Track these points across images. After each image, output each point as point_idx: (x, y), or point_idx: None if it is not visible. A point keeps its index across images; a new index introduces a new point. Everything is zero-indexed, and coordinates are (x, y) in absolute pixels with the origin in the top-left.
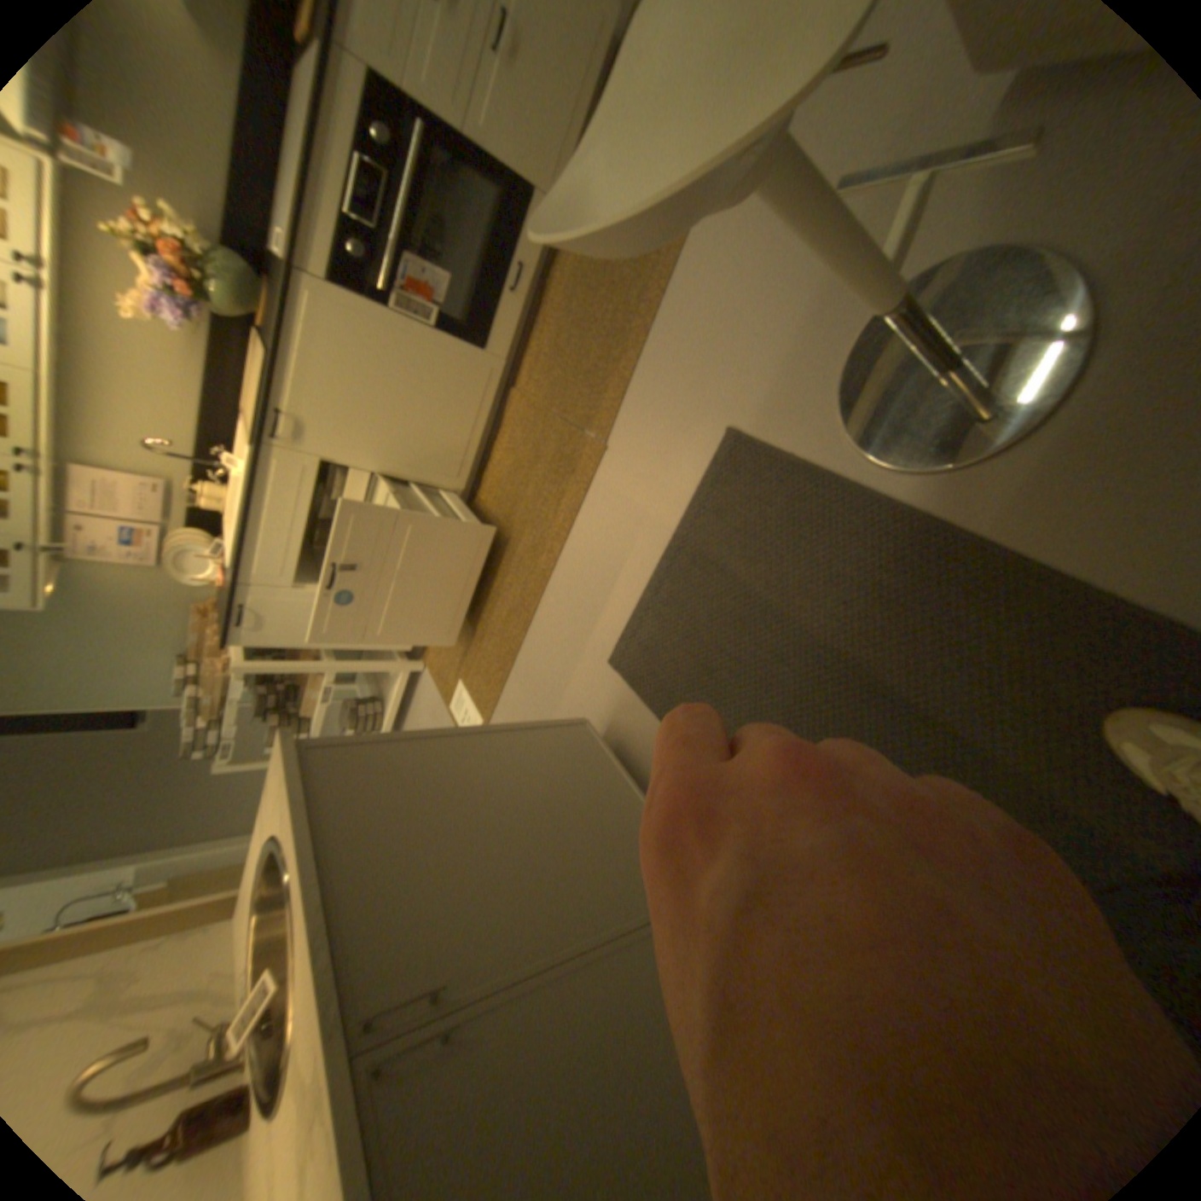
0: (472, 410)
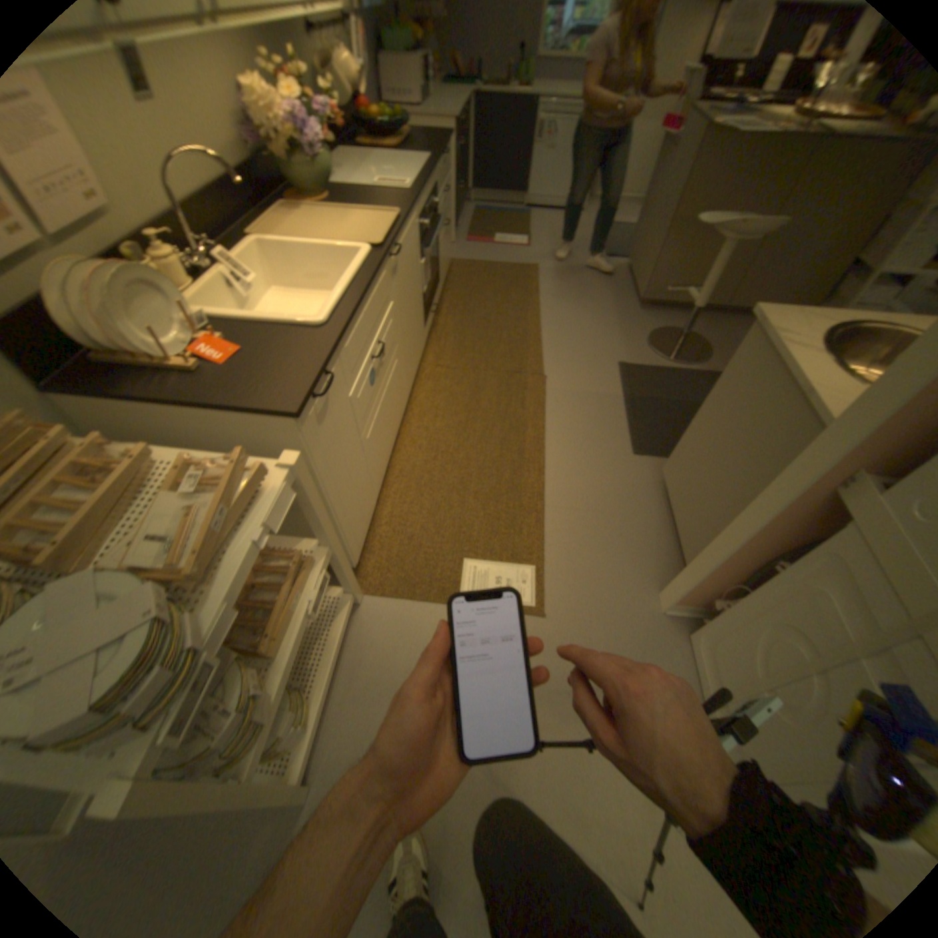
0: (418, 357)
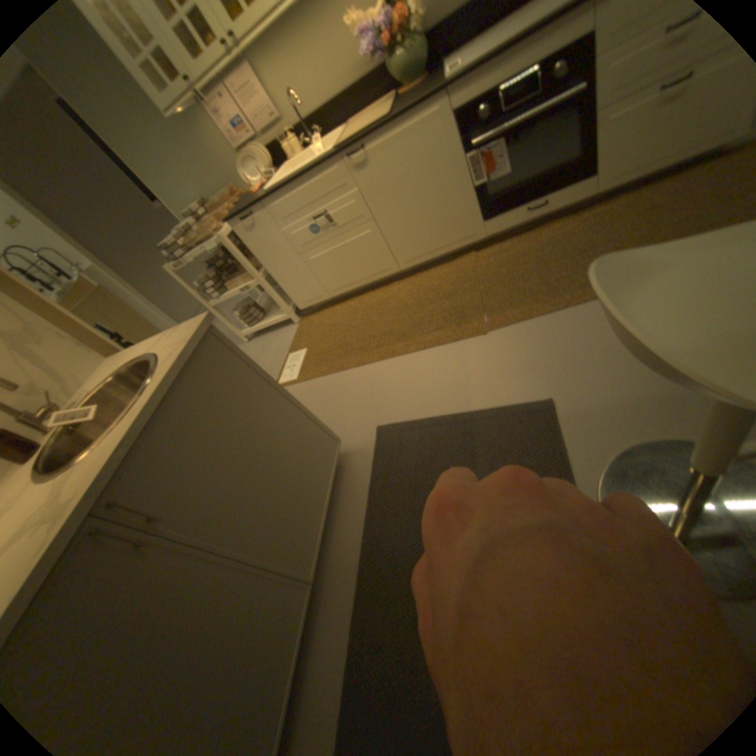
0: (446, 241)
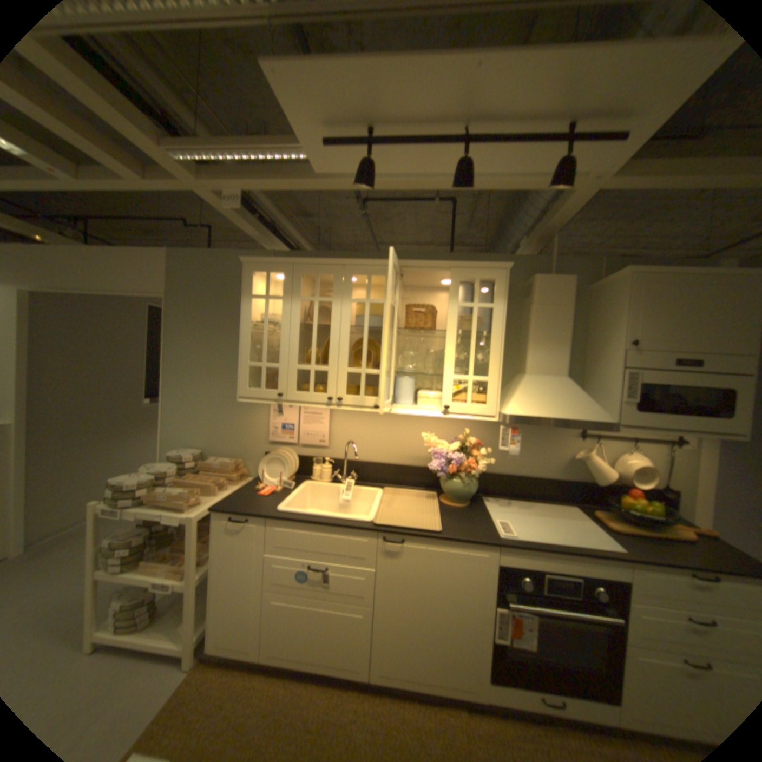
0: (439, 682)
